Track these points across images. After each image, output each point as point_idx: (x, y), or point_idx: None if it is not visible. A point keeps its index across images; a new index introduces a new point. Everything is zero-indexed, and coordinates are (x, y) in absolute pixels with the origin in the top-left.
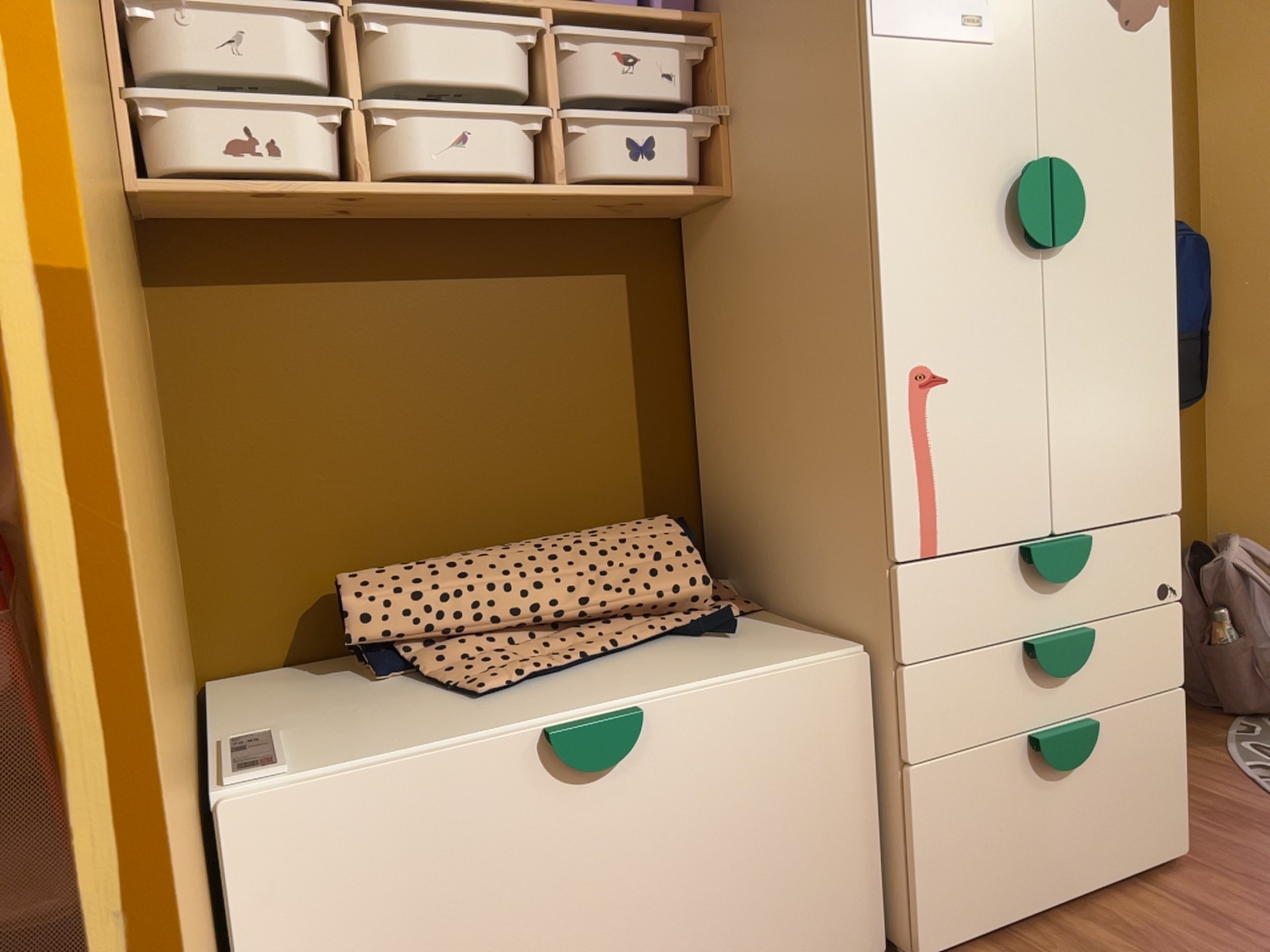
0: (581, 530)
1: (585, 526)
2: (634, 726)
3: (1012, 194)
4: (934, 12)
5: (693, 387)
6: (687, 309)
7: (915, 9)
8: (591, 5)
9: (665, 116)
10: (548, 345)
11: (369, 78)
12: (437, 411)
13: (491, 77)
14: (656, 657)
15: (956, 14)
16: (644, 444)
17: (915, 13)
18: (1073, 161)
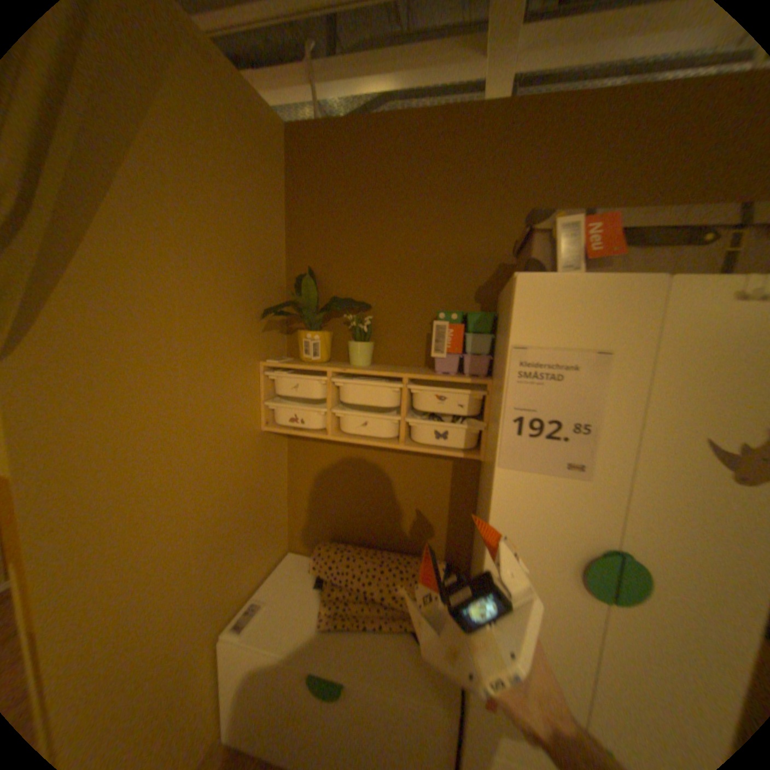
0: (407, 557)
1: (417, 550)
2: (337, 692)
3: (587, 566)
4: (546, 459)
5: (475, 514)
6: (479, 482)
7: (532, 456)
8: (426, 375)
9: (452, 425)
10: (413, 482)
11: (338, 397)
12: (367, 494)
13: (379, 402)
14: (388, 646)
15: (565, 462)
16: (448, 529)
17: (532, 458)
18: (655, 556)
